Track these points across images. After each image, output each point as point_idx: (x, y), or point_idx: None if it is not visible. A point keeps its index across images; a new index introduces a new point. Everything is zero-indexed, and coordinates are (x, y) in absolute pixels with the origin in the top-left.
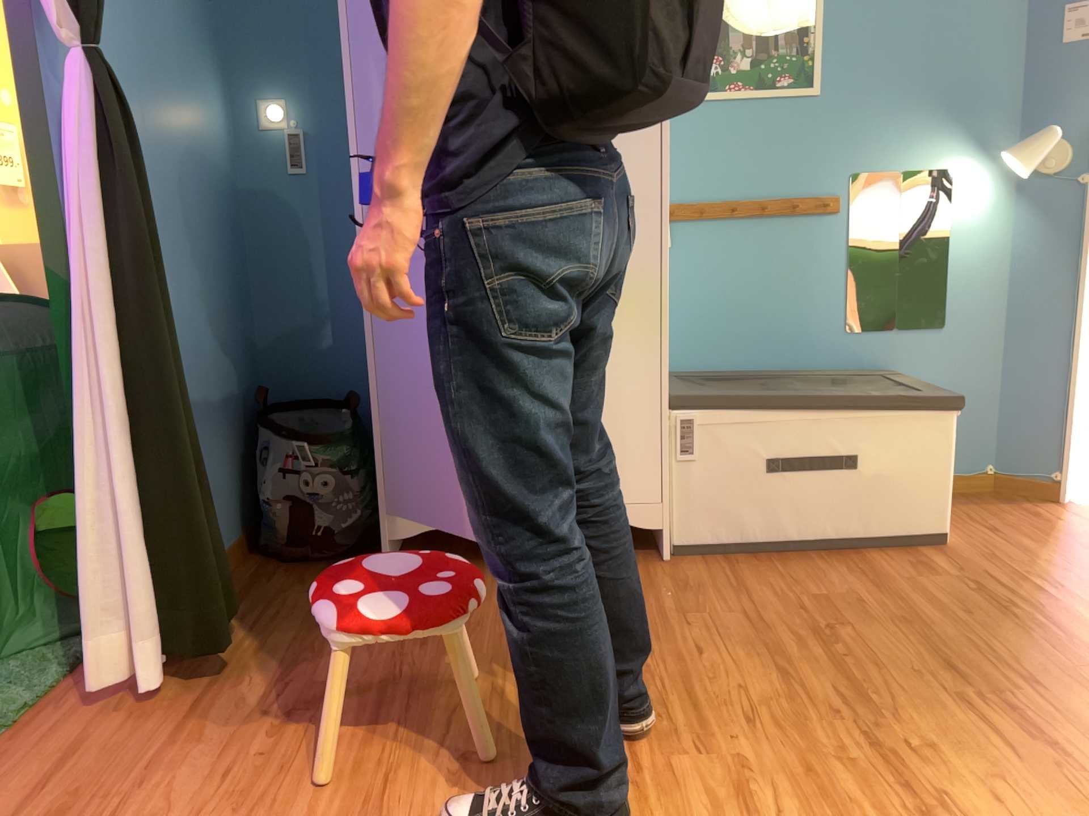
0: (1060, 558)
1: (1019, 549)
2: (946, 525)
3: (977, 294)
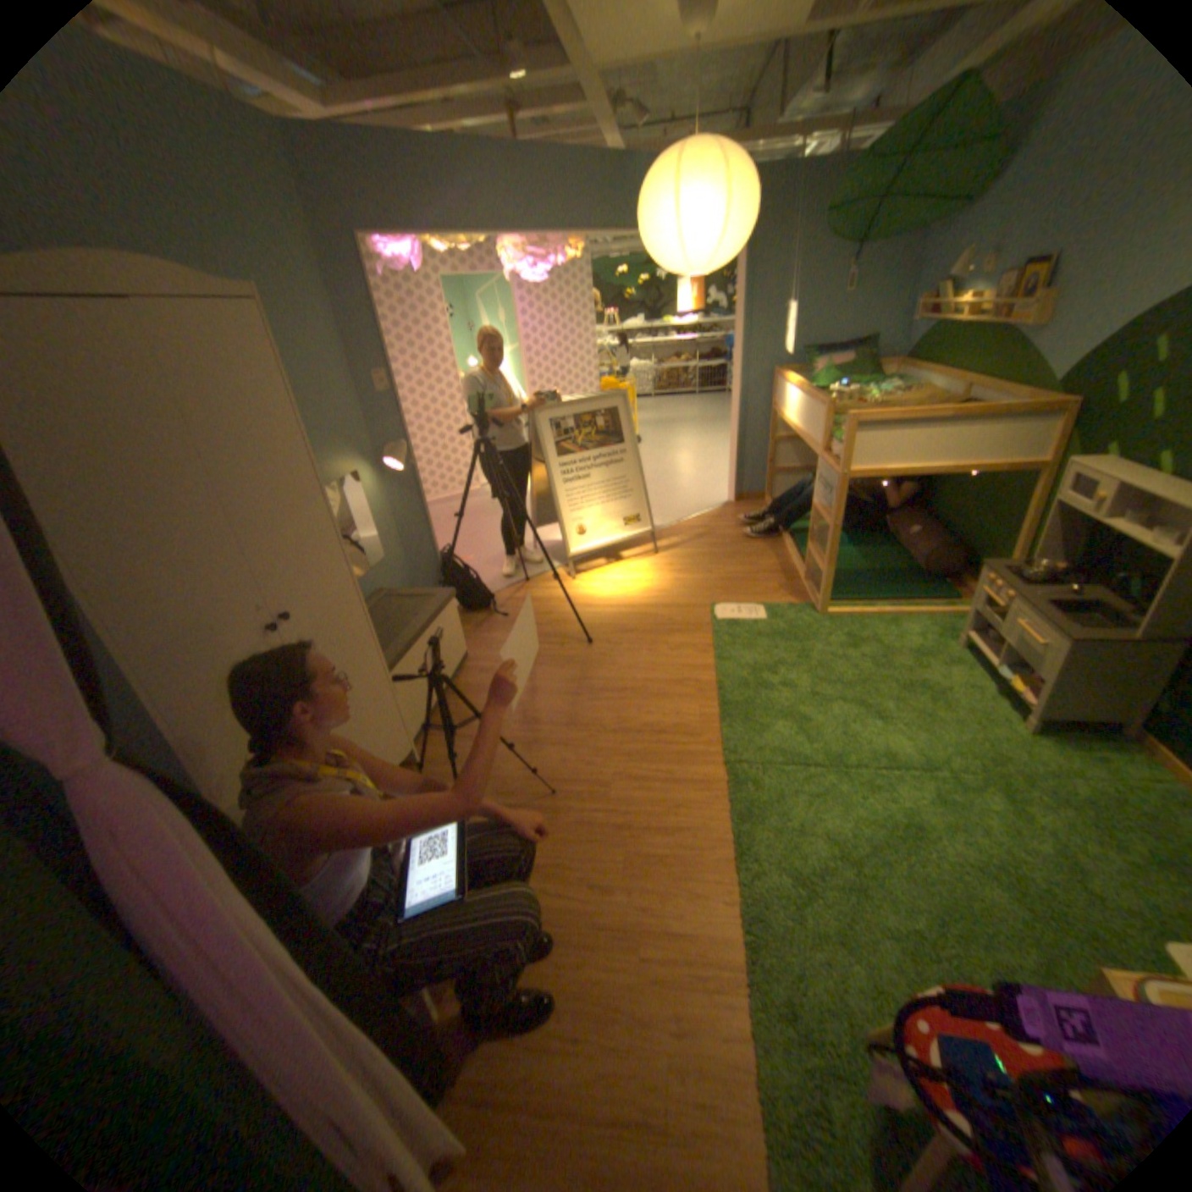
0: (500, 633)
1: (485, 639)
2: (466, 648)
3: (387, 534)
